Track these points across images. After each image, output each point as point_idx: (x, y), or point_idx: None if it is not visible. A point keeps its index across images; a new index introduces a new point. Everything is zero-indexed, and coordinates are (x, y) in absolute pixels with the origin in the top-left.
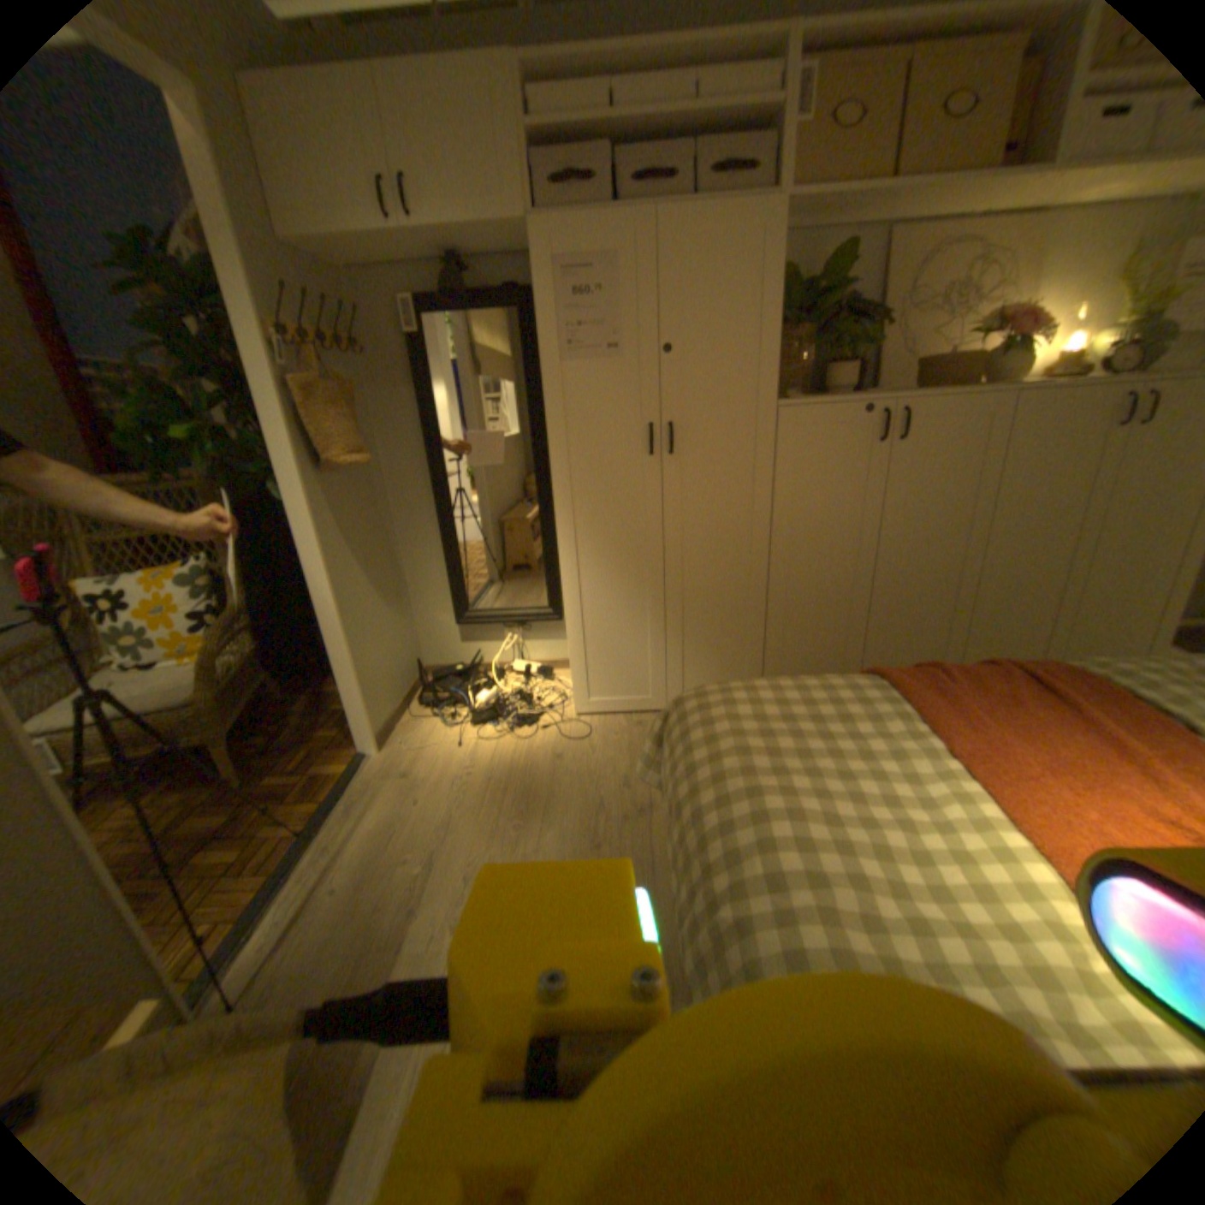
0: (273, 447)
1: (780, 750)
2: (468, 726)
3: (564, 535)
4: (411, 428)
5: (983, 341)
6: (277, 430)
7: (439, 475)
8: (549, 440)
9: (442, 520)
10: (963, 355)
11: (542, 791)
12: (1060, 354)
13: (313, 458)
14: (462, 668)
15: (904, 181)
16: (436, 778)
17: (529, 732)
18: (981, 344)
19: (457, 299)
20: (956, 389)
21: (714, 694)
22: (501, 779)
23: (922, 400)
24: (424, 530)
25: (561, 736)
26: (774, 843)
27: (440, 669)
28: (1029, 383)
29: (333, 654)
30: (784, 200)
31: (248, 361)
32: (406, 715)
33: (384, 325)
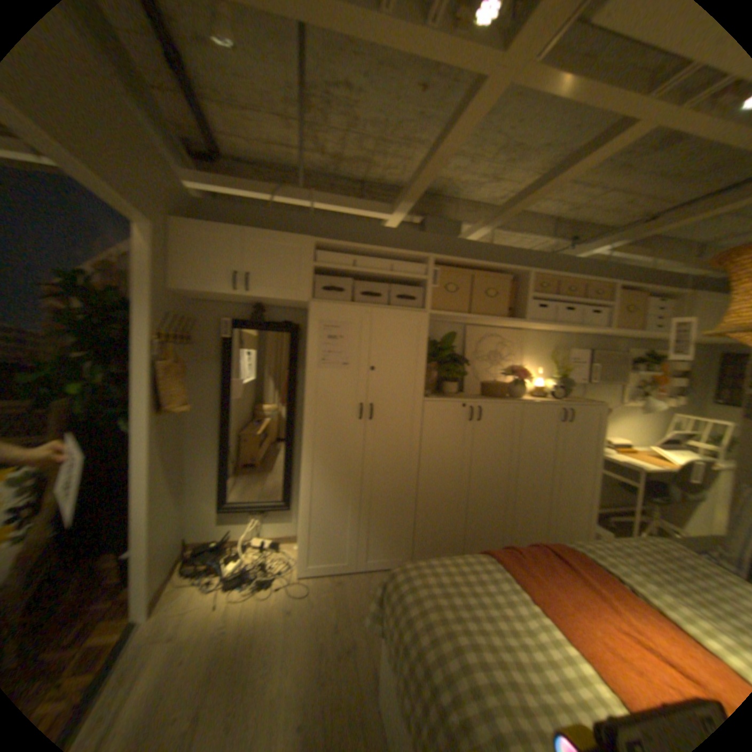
0: (132, 403)
1: (457, 609)
2: (218, 596)
3: (305, 462)
4: (210, 389)
5: (504, 378)
6: (139, 394)
7: (224, 418)
8: (304, 409)
9: (220, 446)
10: (499, 386)
11: (279, 646)
12: (533, 385)
13: (155, 410)
14: (213, 548)
15: (472, 316)
16: (196, 643)
17: (264, 598)
18: (504, 379)
19: (255, 326)
20: (498, 401)
21: (412, 572)
22: (247, 639)
23: (485, 405)
24: (205, 451)
25: (288, 599)
26: (470, 671)
27: (194, 549)
28: (526, 401)
29: (131, 545)
30: (426, 316)
31: (132, 354)
32: (168, 589)
33: (208, 333)
